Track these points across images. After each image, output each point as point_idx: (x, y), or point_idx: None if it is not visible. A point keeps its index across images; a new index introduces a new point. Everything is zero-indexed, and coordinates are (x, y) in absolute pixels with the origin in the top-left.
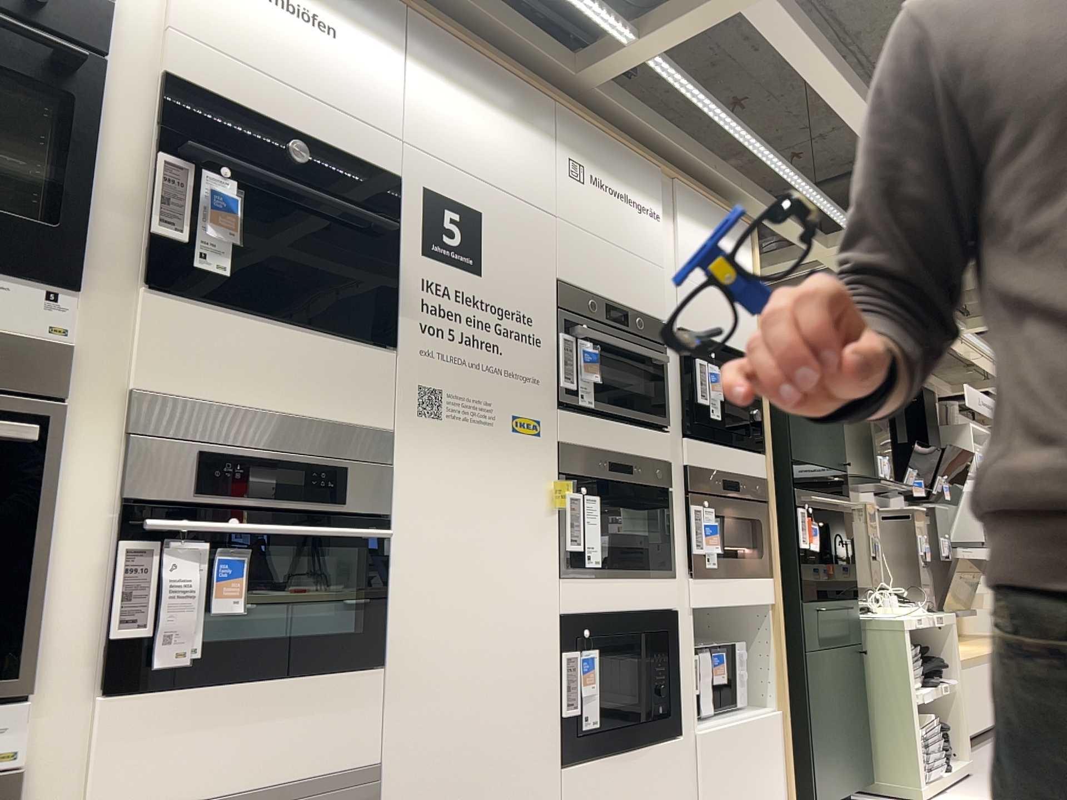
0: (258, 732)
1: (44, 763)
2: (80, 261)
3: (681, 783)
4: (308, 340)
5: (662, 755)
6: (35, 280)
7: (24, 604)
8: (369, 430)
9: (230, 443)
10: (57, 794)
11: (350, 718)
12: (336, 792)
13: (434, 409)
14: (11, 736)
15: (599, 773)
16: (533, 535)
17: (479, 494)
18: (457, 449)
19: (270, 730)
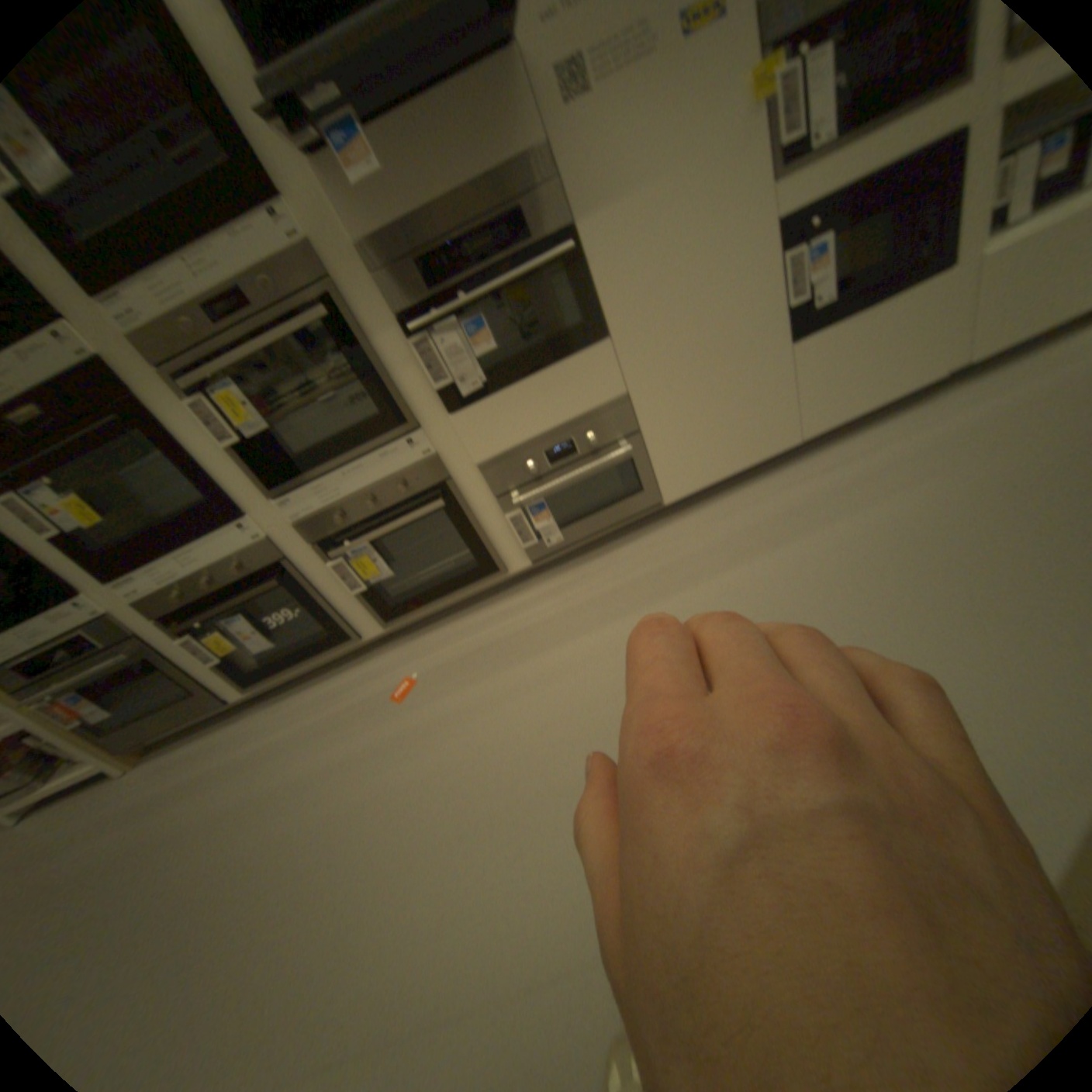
0: (538, 401)
1: (444, 445)
2: (263, 170)
3: (949, 308)
4: (433, 102)
5: (923, 292)
6: (255, 205)
7: (388, 388)
8: (529, 149)
9: (428, 239)
10: (458, 454)
11: (595, 373)
12: (601, 414)
13: (579, 81)
14: (423, 441)
15: (836, 333)
16: (733, 151)
17: (656, 144)
18: (618, 109)
19: (545, 397)
